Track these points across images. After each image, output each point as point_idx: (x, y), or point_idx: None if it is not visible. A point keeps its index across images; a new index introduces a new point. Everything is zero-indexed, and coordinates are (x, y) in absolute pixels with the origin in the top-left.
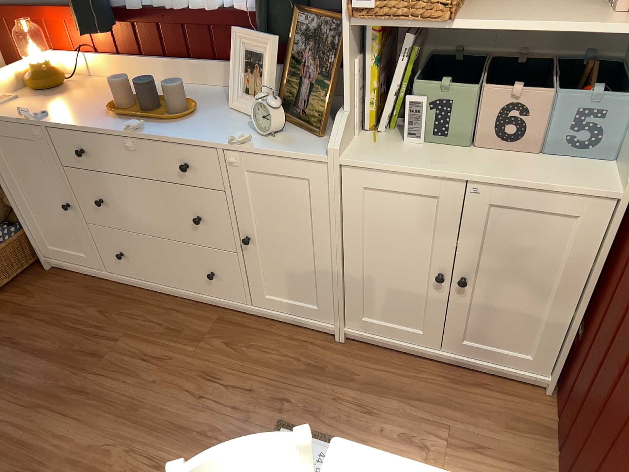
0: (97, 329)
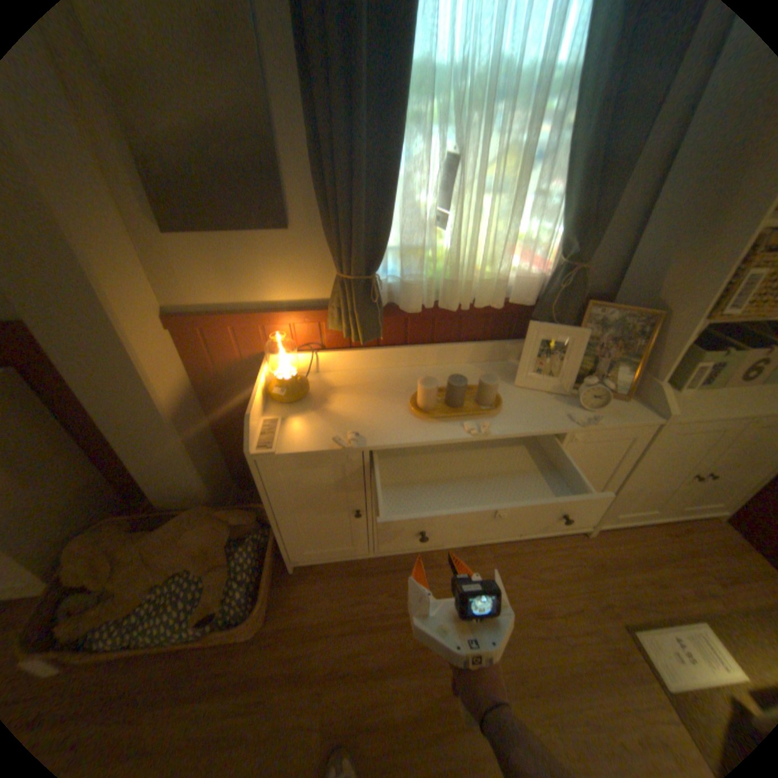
0: (406, 621)
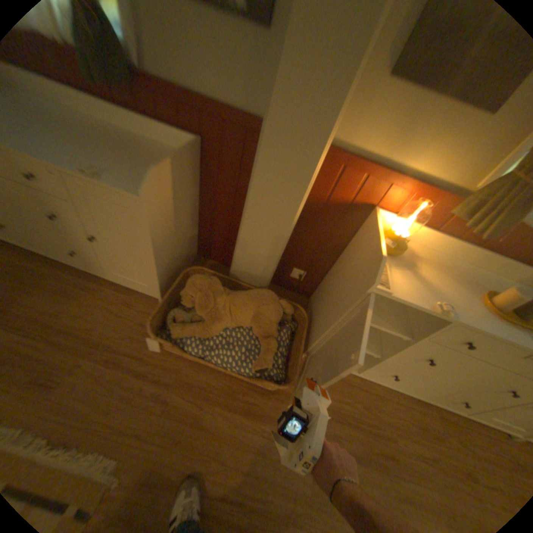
0: (374, 432)
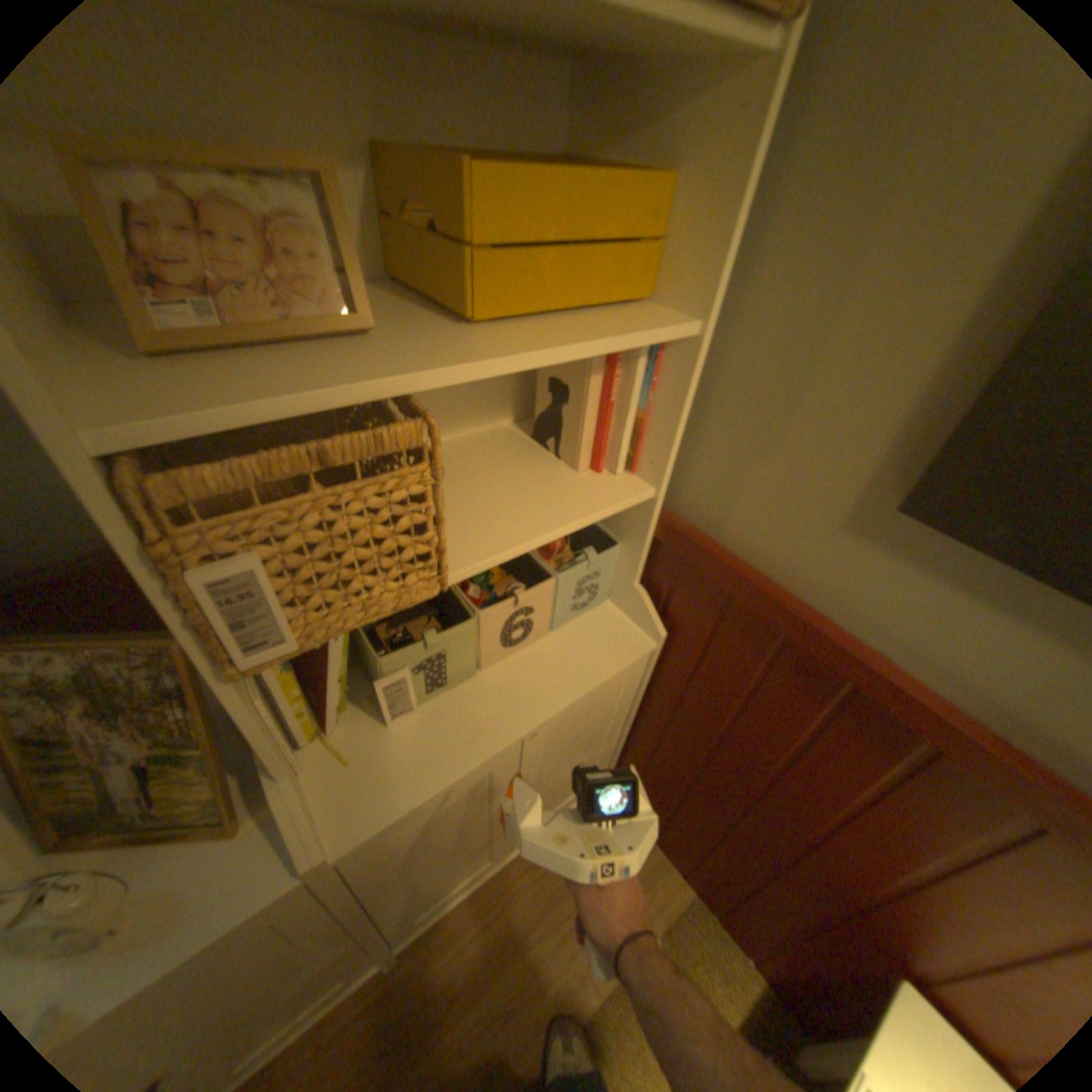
0: None
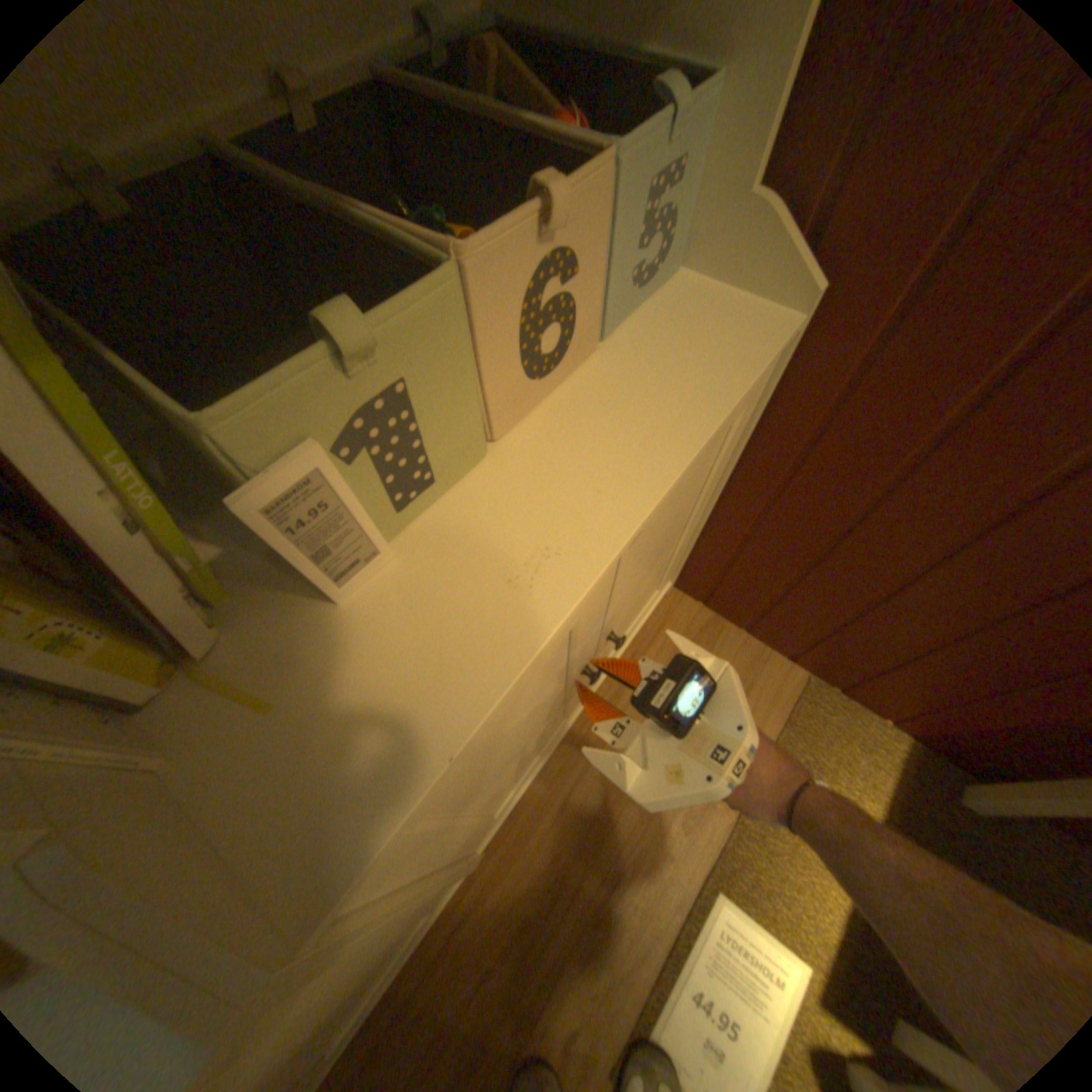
0: None
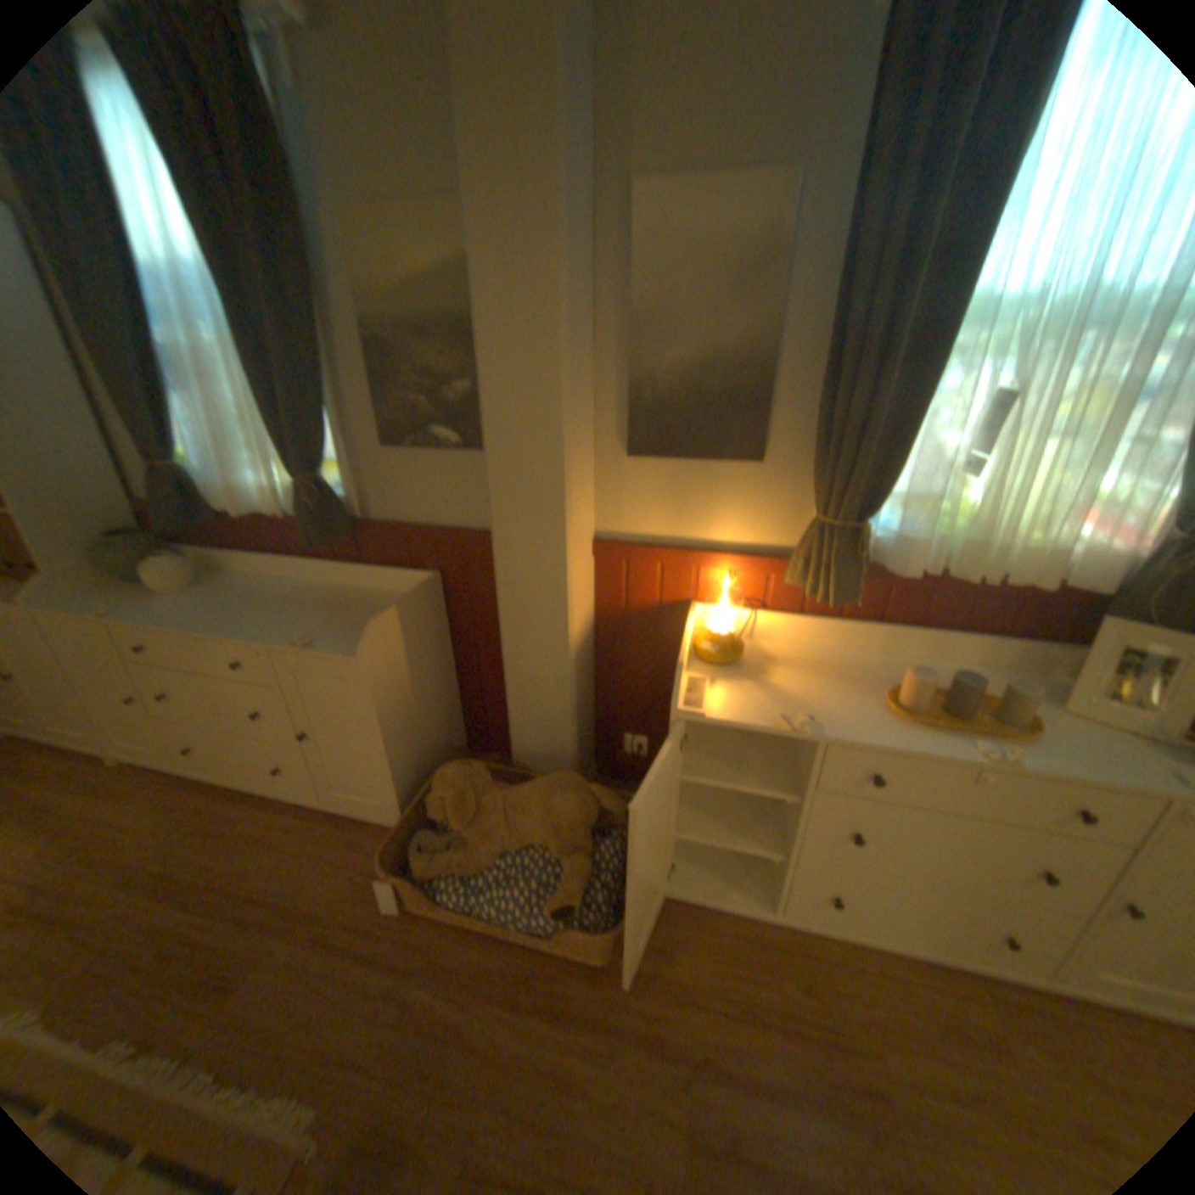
0: (827, 1038)
